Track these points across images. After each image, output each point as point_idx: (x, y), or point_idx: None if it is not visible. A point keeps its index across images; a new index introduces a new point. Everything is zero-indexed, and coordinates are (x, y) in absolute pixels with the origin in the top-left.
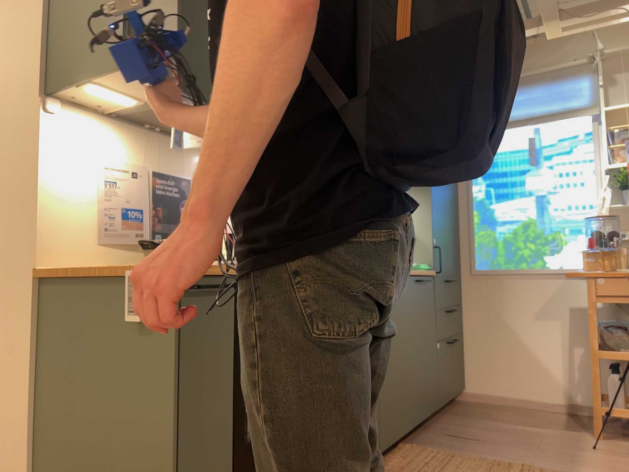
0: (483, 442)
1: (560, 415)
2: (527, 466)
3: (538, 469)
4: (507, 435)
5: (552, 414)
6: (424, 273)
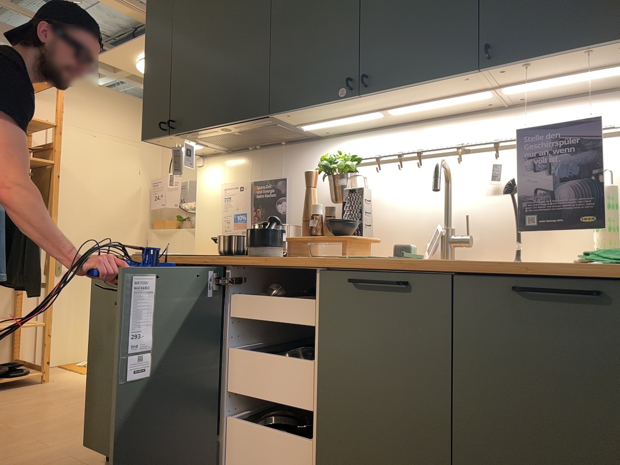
0: None
1: None
2: None
3: None
4: None
5: None
6: (593, 270)
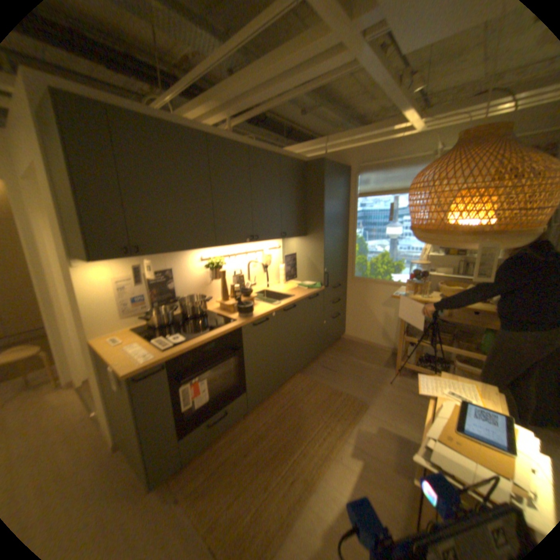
0: (337, 374)
1: (387, 354)
2: (348, 396)
3: (353, 399)
4: (351, 369)
5: (383, 353)
6: (314, 291)
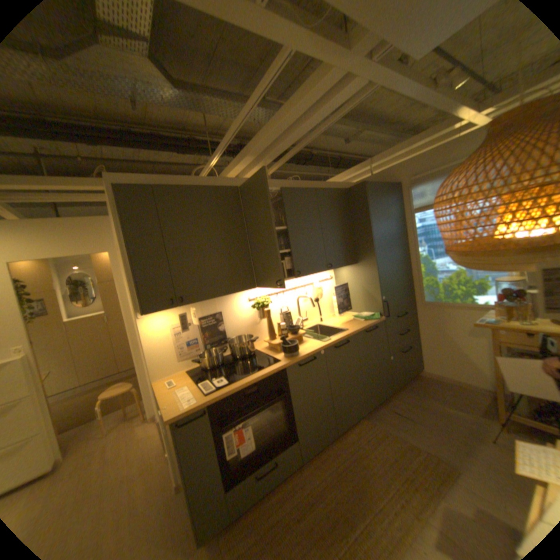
0: (415, 423)
1: (487, 399)
2: (431, 455)
3: (437, 459)
4: (435, 417)
5: (481, 396)
6: (373, 323)
